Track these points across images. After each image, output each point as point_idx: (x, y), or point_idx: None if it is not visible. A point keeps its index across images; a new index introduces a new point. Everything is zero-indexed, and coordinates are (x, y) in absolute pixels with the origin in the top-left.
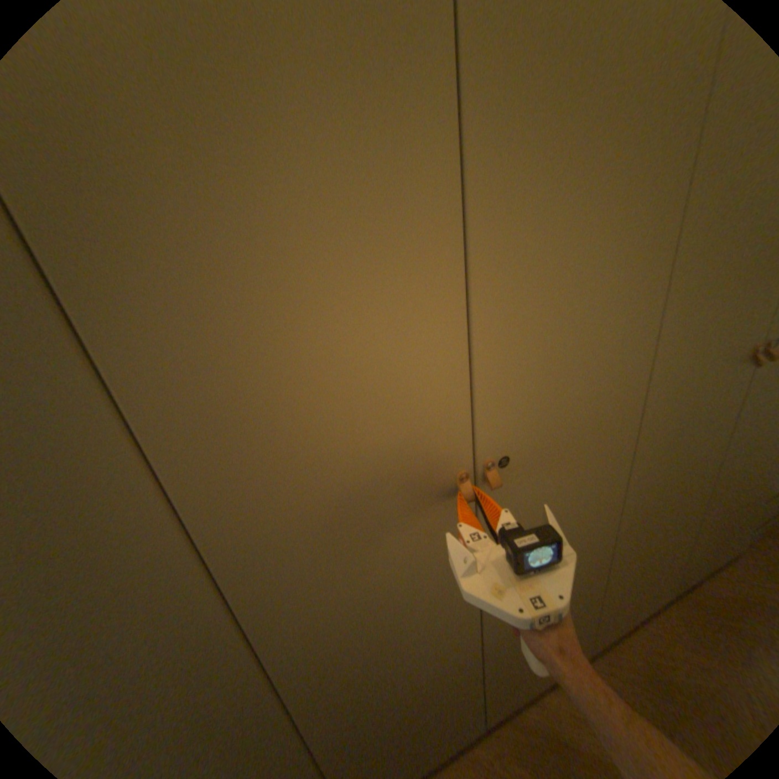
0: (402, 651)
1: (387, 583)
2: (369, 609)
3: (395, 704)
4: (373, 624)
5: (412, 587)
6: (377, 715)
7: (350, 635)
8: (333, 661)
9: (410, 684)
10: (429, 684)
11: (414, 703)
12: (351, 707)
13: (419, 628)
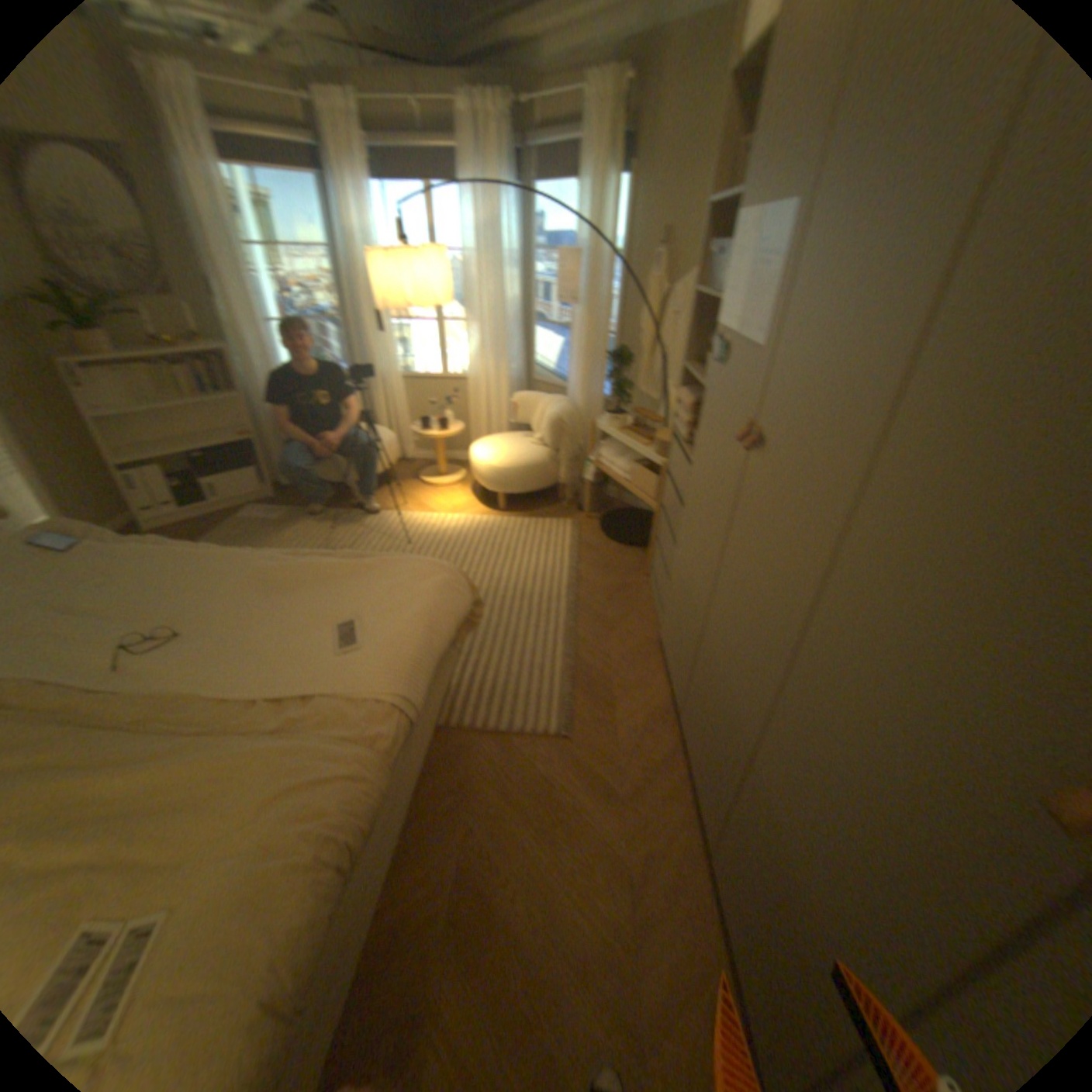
0: (832, 828)
1: (891, 735)
2: (860, 728)
3: (787, 855)
4: (848, 747)
5: (897, 789)
6: (778, 829)
7: (834, 721)
8: (812, 716)
9: (805, 870)
10: (808, 914)
11: (789, 895)
12: (782, 779)
13: (857, 845)
